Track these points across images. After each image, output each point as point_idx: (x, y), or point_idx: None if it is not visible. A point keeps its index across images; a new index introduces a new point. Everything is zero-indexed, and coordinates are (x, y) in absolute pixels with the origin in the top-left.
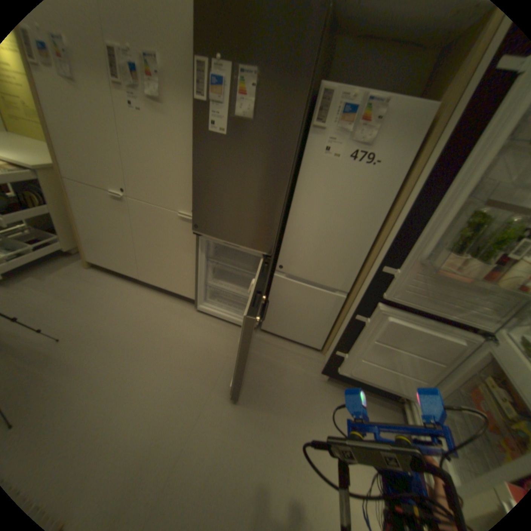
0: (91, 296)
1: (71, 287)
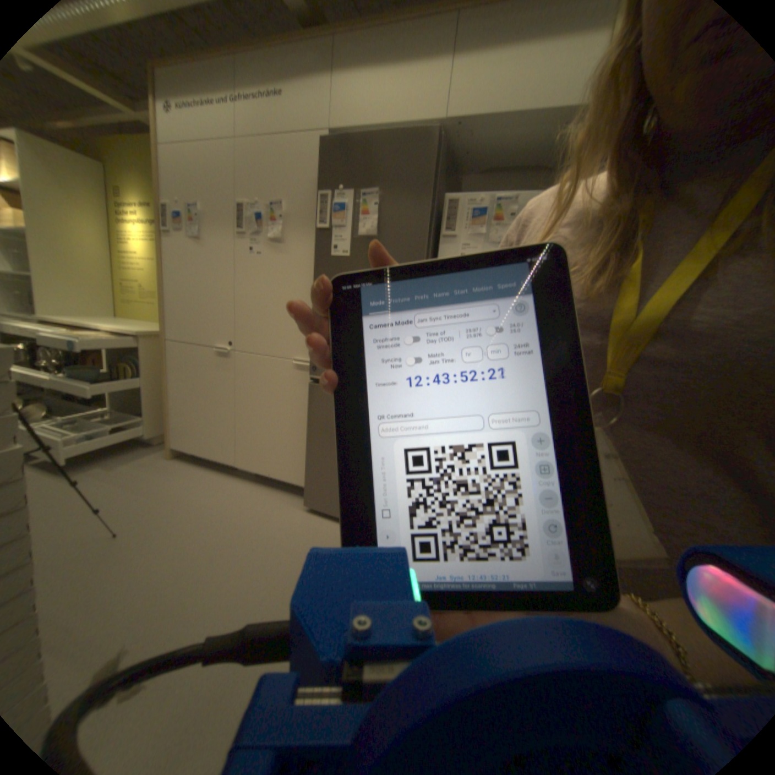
0: (169, 487)
1: (146, 478)
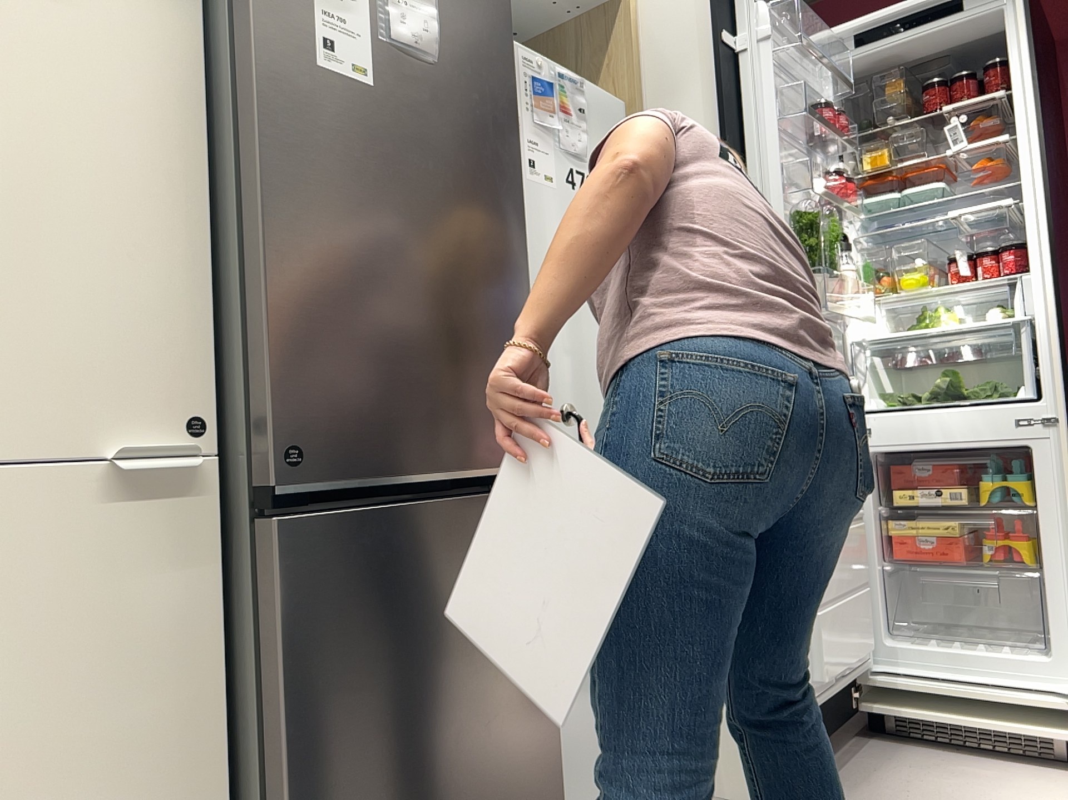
0: None
1: None
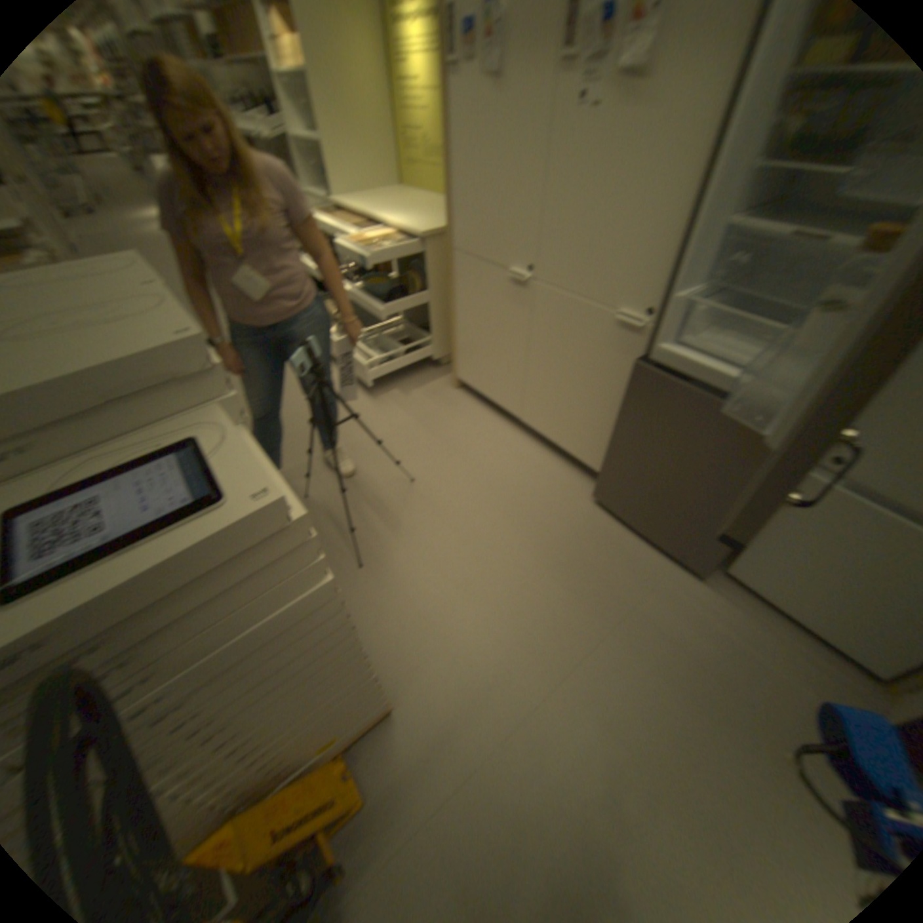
0: (458, 429)
1: (438, 411)
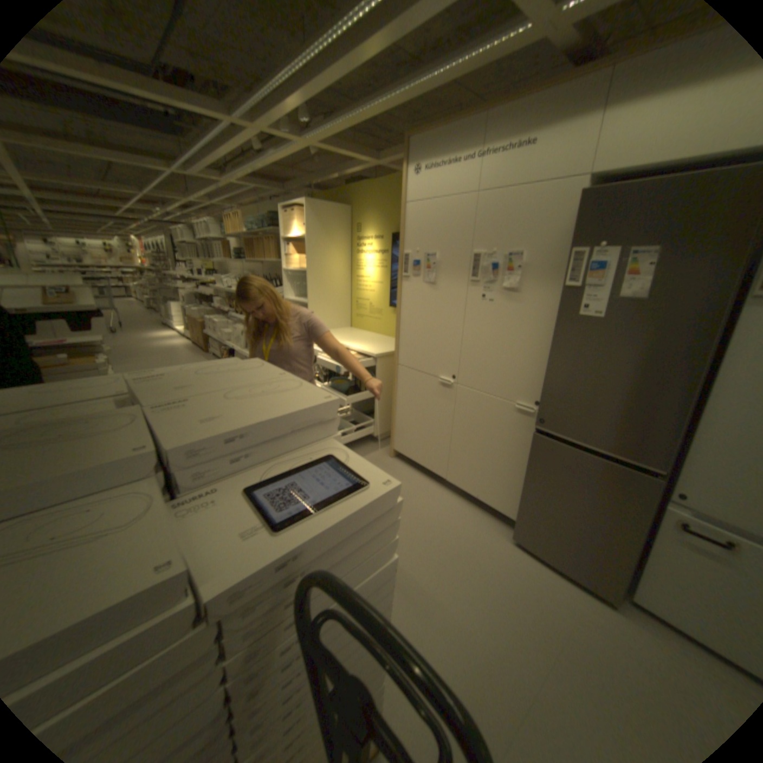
0: None
1: None
